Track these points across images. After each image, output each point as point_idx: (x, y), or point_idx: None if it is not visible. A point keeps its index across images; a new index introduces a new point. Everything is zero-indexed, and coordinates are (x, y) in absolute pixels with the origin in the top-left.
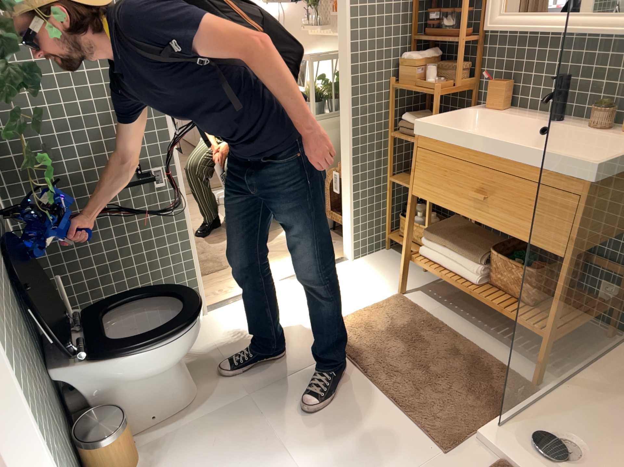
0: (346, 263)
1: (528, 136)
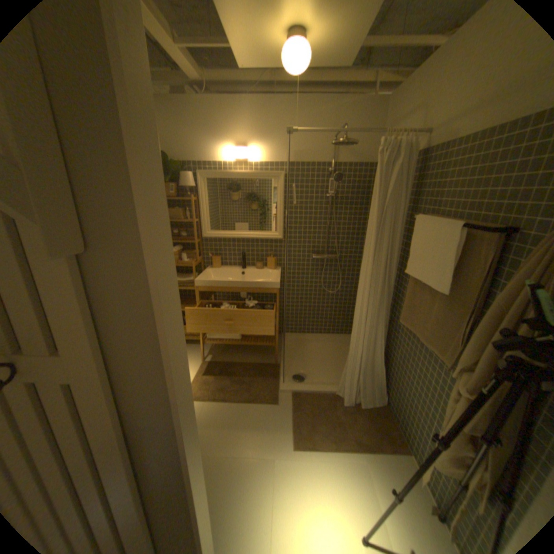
0: None
1: (235, 275)
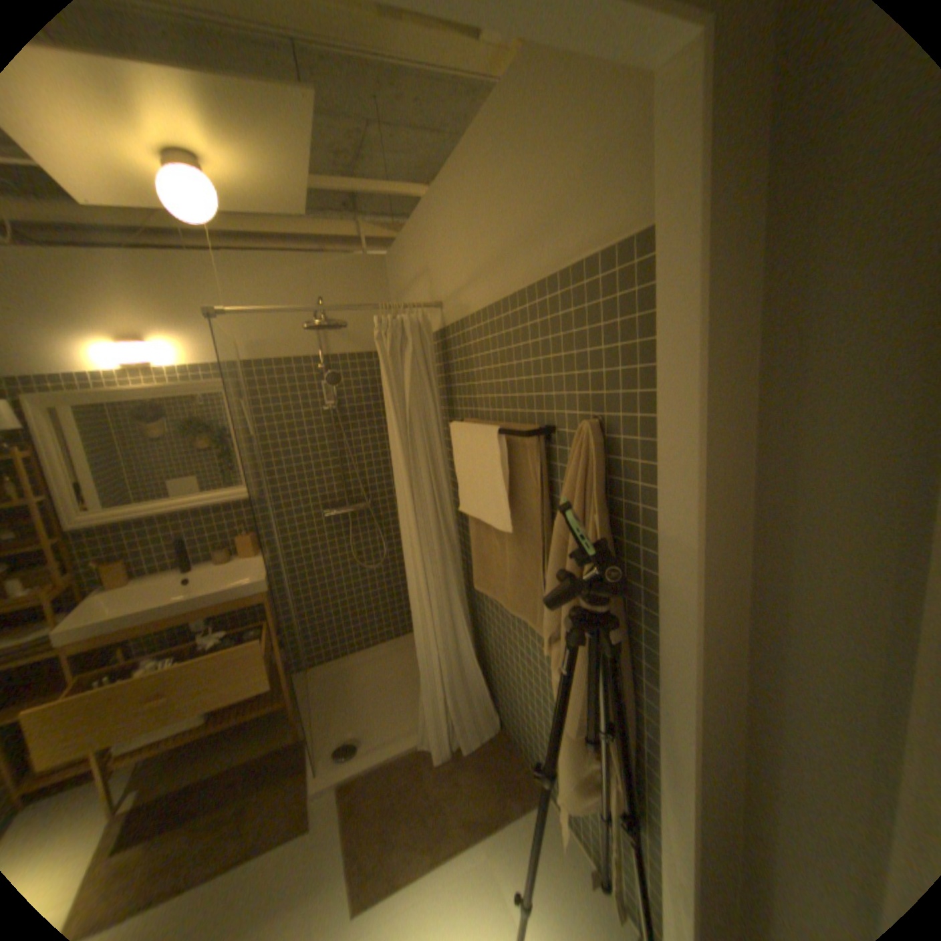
0: None
1: (167, 591)
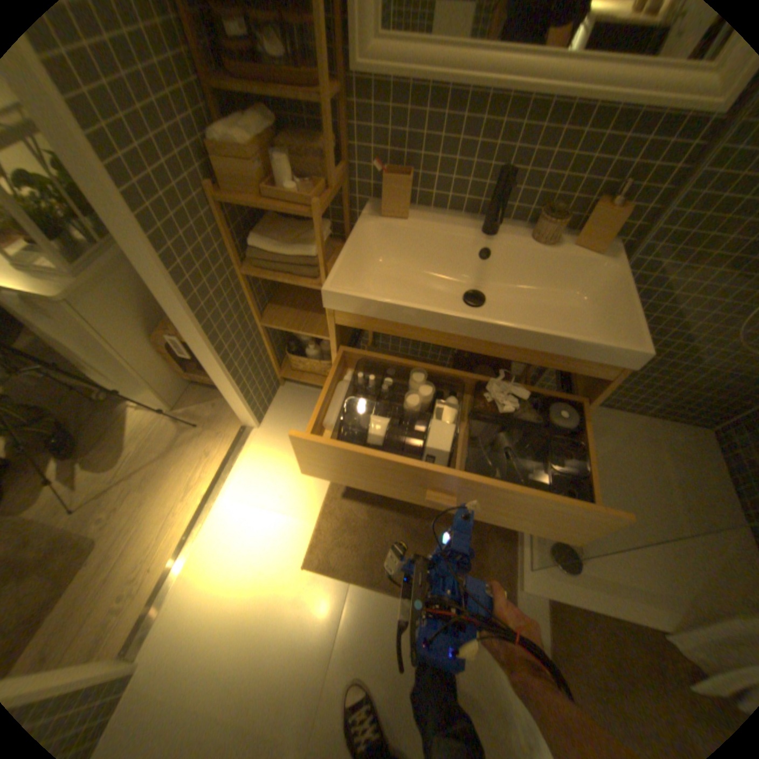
0: (252, 435)
1: (456, 254)
